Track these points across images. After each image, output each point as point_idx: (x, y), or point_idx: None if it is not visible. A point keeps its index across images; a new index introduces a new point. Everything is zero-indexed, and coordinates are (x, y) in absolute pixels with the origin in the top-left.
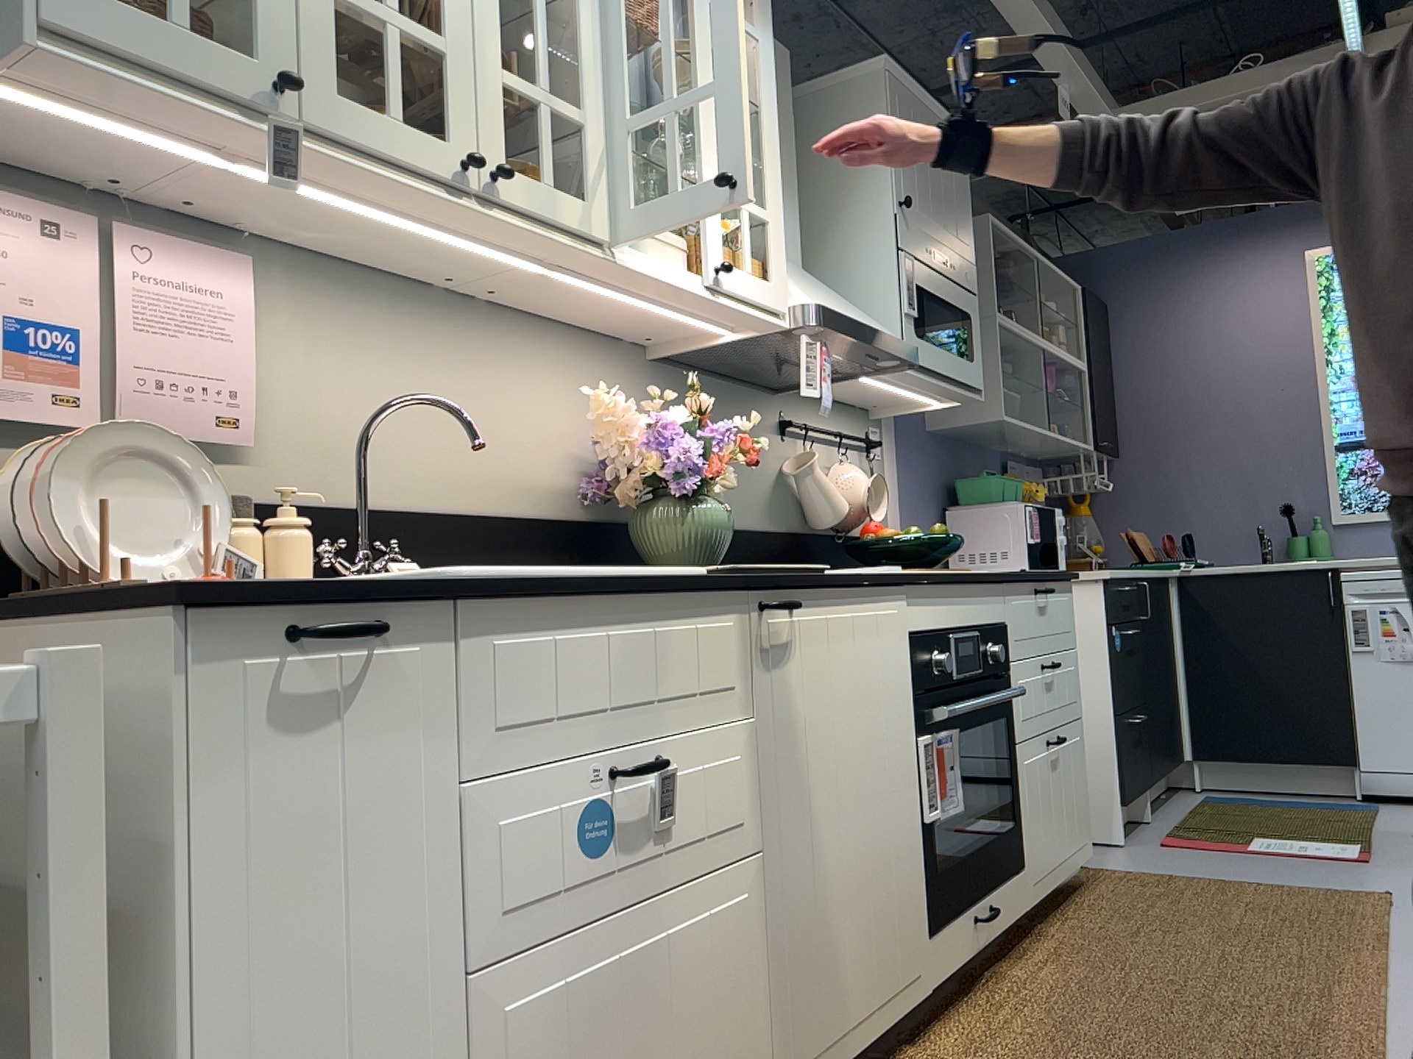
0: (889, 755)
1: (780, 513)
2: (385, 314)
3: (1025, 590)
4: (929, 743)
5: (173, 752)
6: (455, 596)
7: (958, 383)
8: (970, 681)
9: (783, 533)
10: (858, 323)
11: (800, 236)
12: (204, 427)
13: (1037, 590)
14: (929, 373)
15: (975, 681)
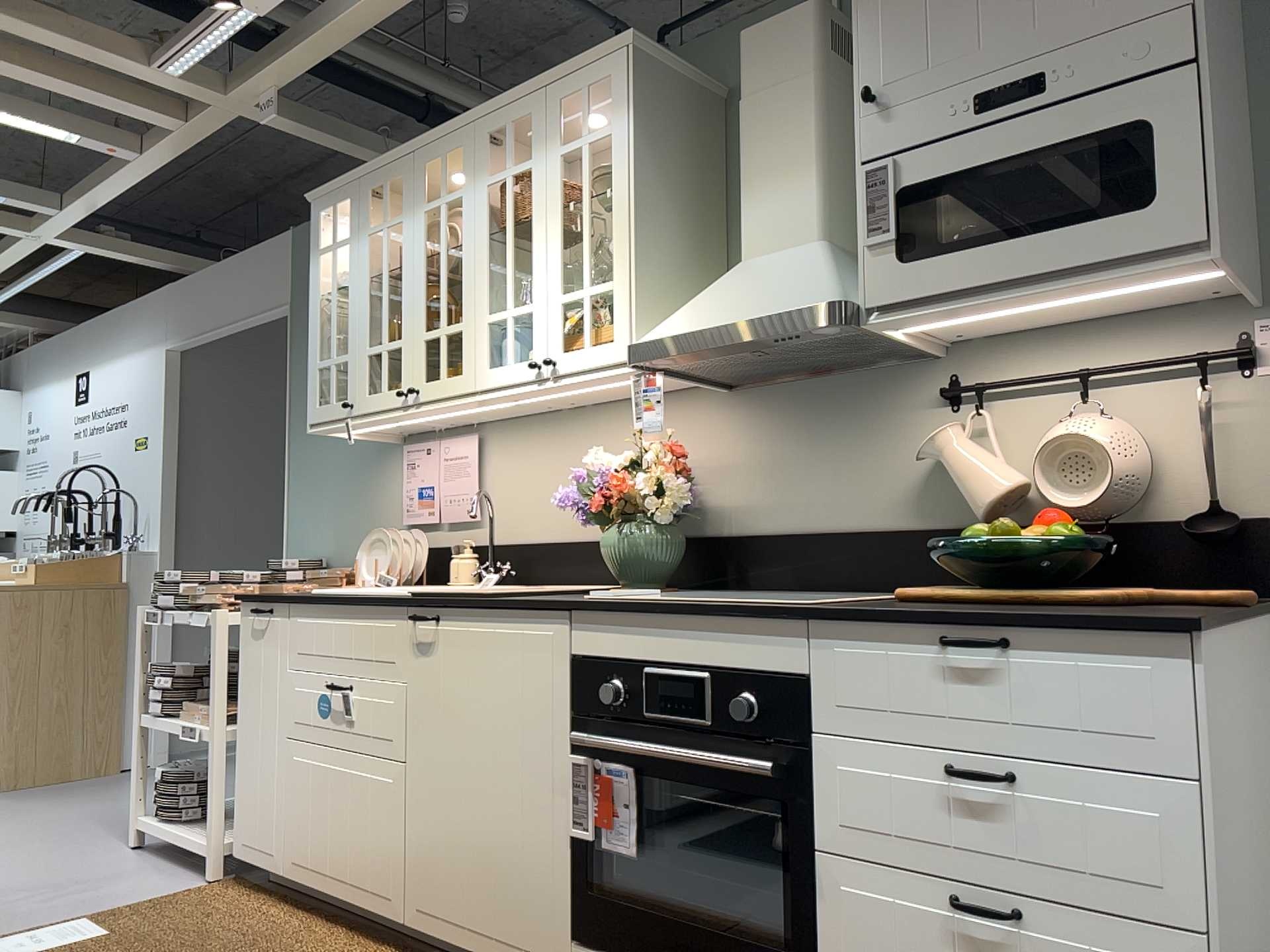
0: (524, 753)
1: (932, 505)
2: (536, 435)
3: (883, 634)
4: (580, 764)
5: (241, 638)
6: (285, 601)
7: (1085, 267)
8: (686, 728)
9: (932, 529)
10: (690, 332)
11: (809, 207)
12: (461, 515)
13: (944, 637)
14: (965, 291)
15: (702, 732)
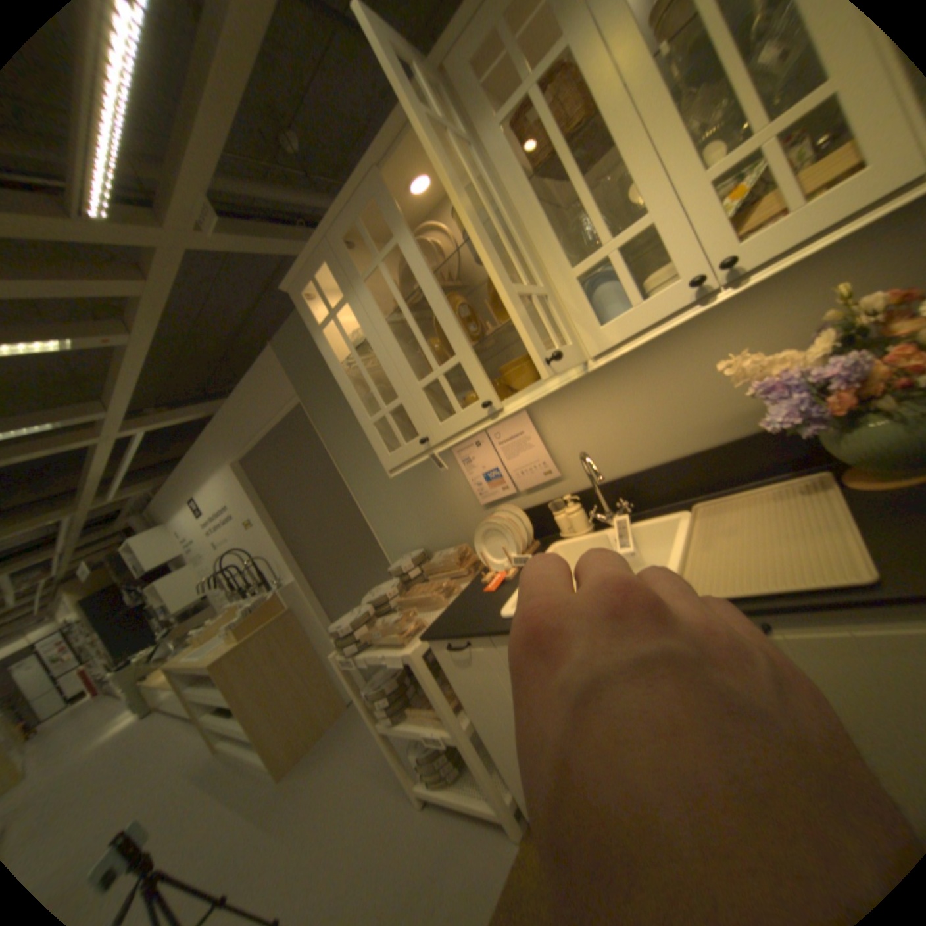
0: None
1: None
2: (594, 384)
3: None
4: None
5: (444, 665)
6: (486, 635)
7: None
8: None
9: None
10: None
11: None
12: (542, 478)
13: None
14: None
15: None
